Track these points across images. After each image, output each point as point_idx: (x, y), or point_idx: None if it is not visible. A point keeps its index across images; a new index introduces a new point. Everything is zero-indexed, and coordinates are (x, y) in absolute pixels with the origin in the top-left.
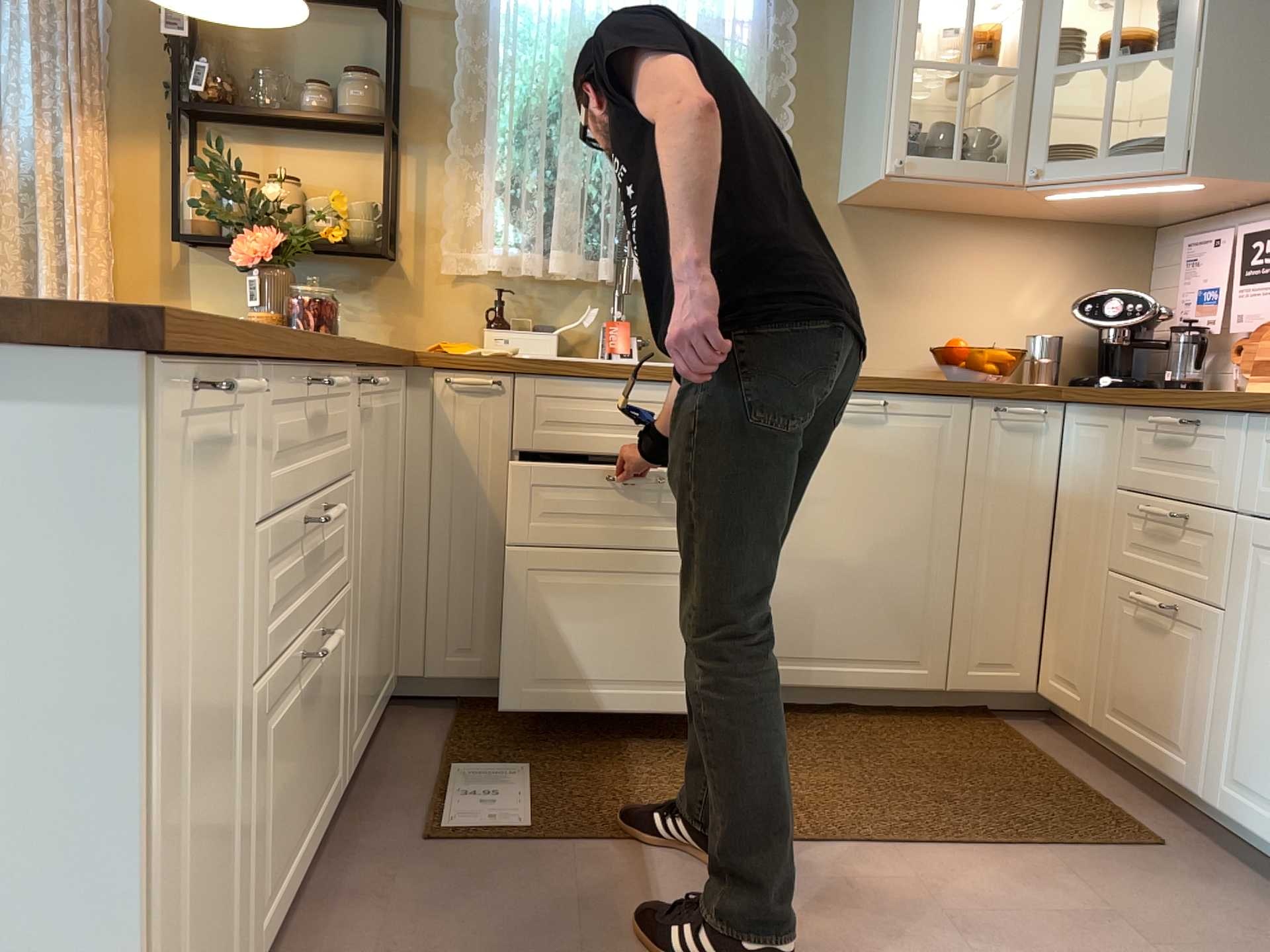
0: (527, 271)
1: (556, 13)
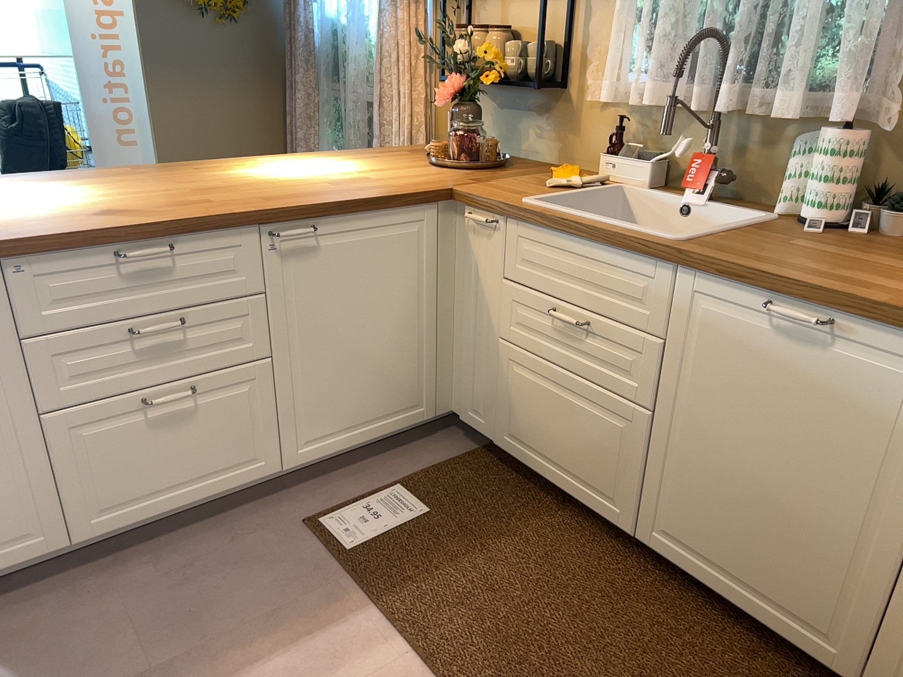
0: (631, 103)
1: None
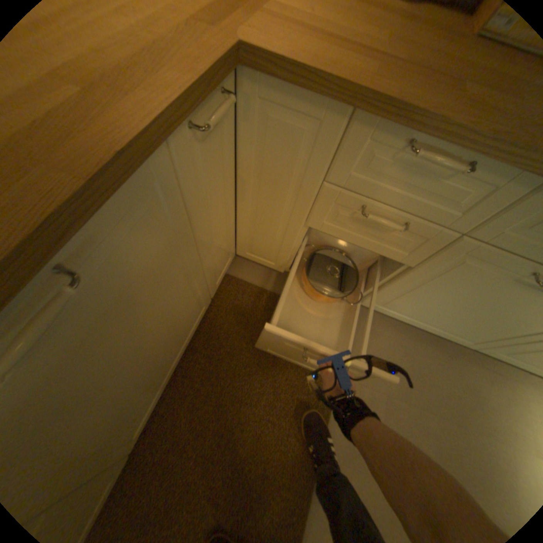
0: None
1: None
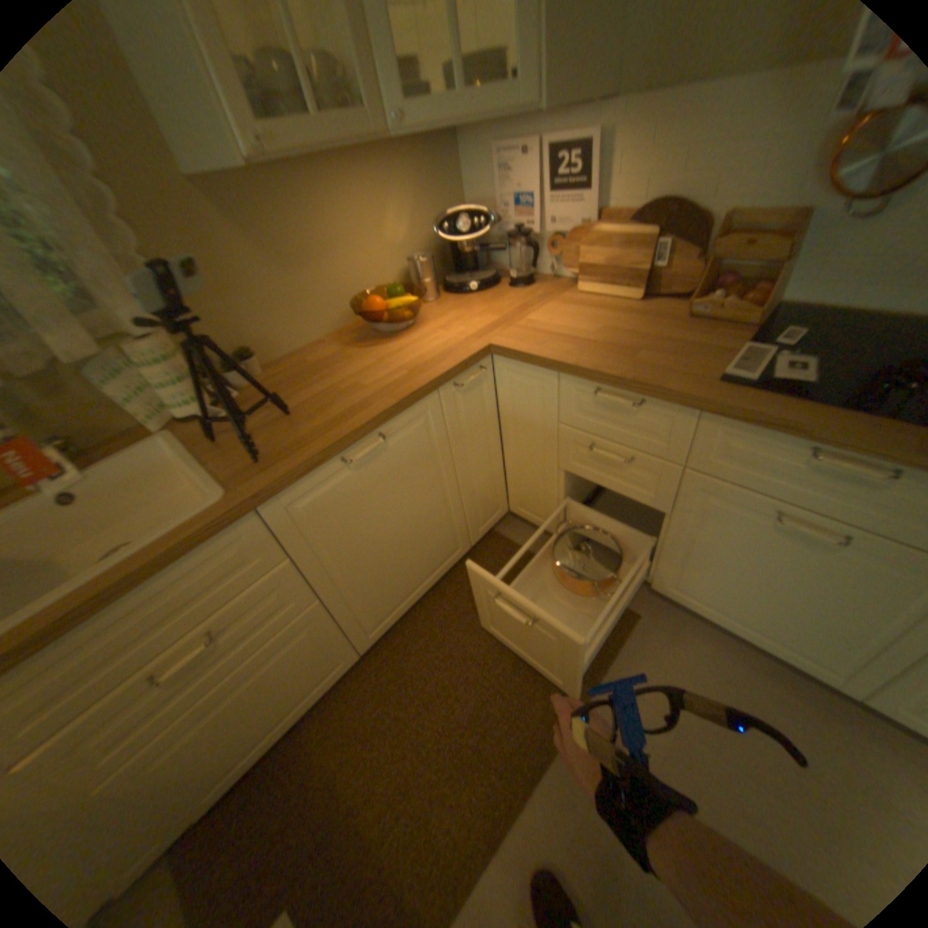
0: None
1: None
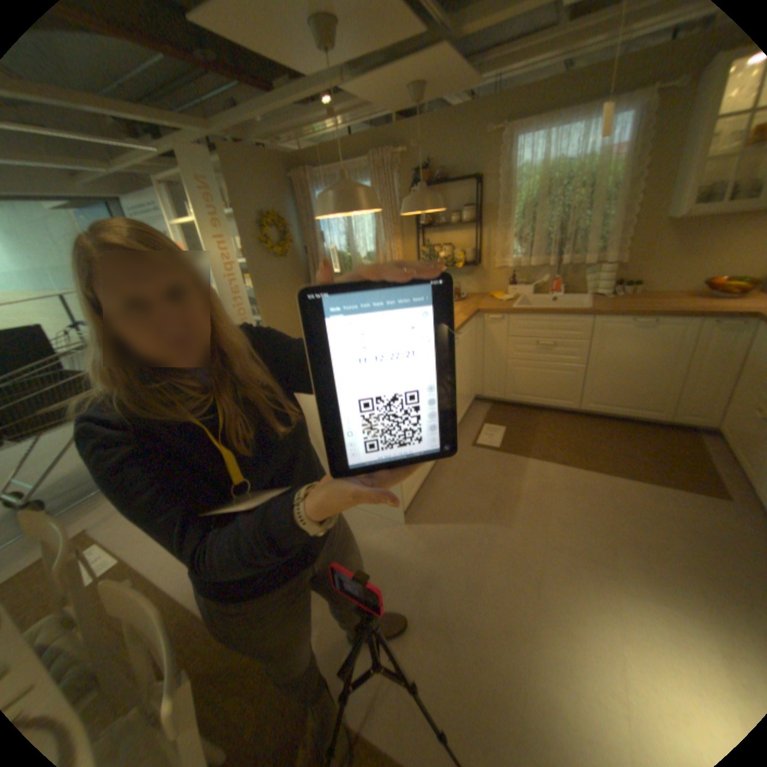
0: (521, 265)
1: (537, 162)
